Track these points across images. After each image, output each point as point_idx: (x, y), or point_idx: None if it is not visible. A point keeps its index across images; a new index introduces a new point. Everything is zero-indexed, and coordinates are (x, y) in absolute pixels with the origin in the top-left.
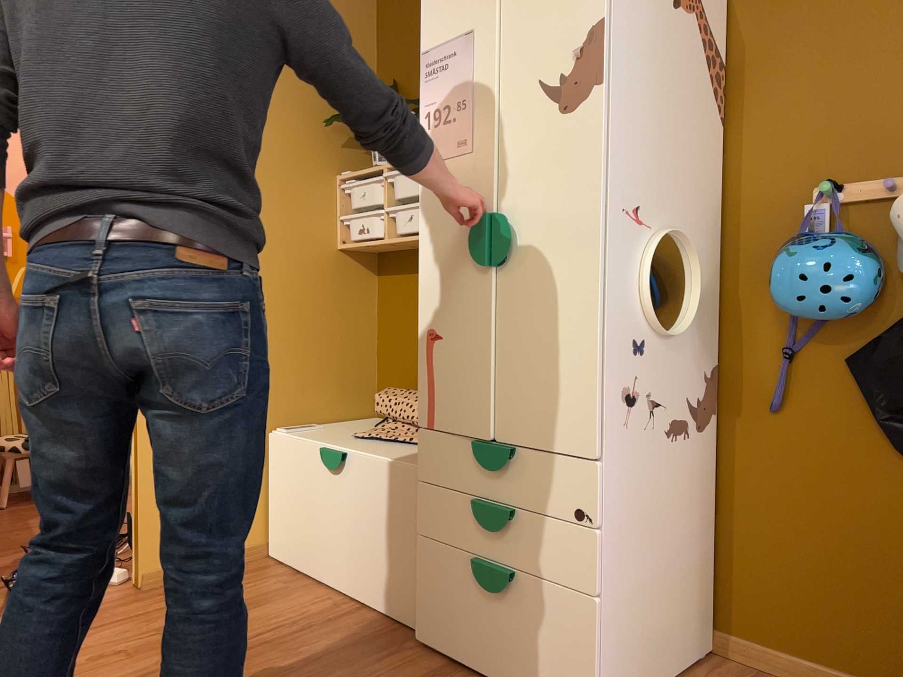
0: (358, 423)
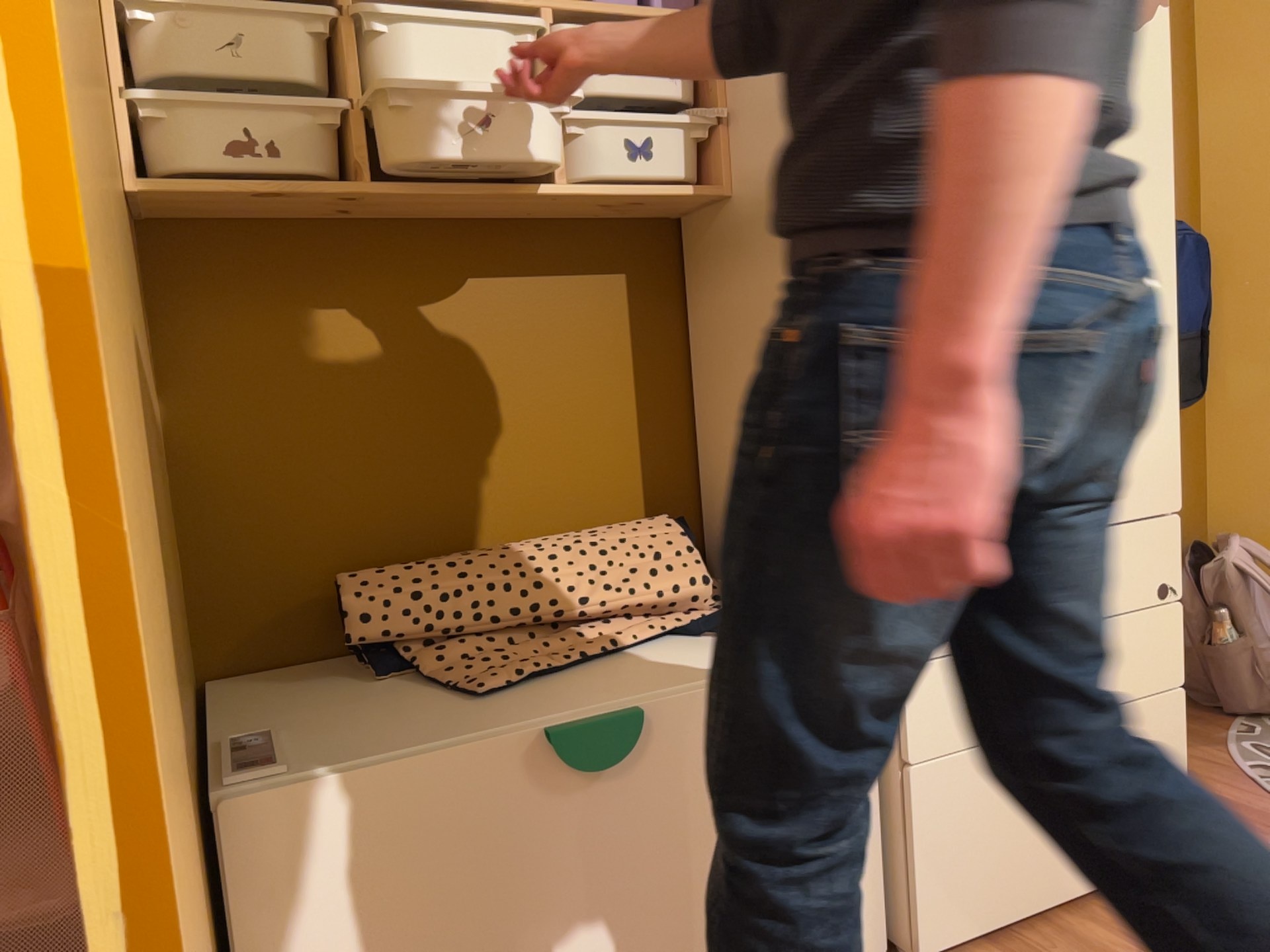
0: (265, 697)
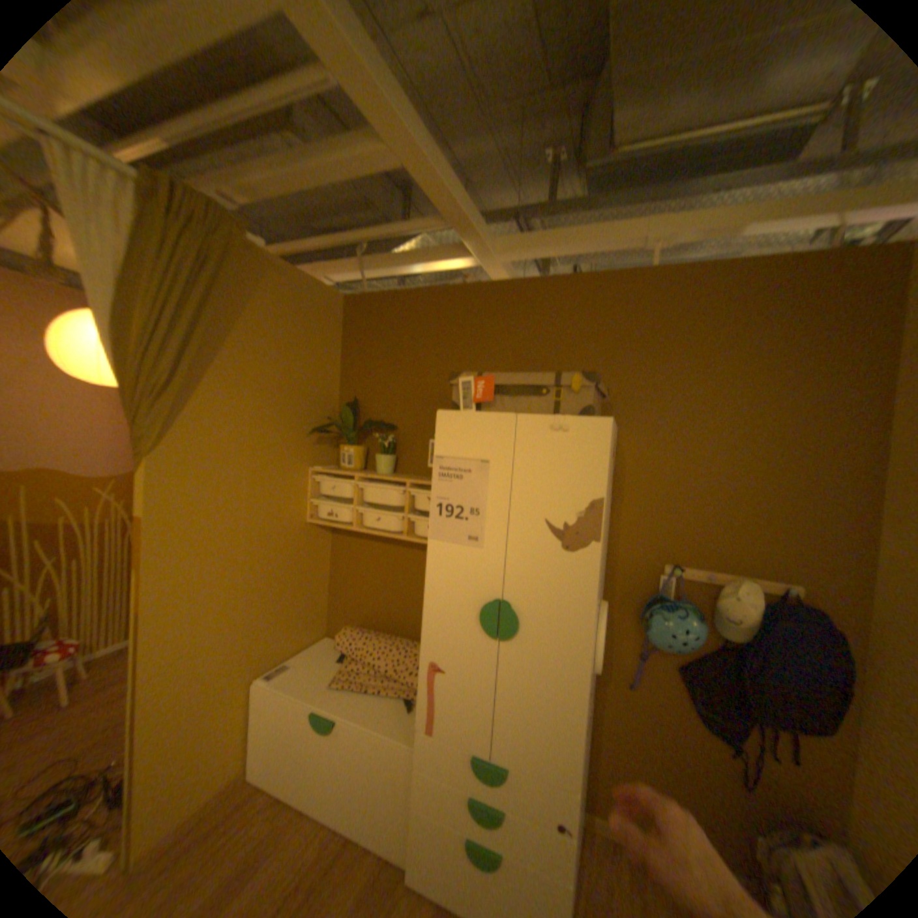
0: (318, 653)
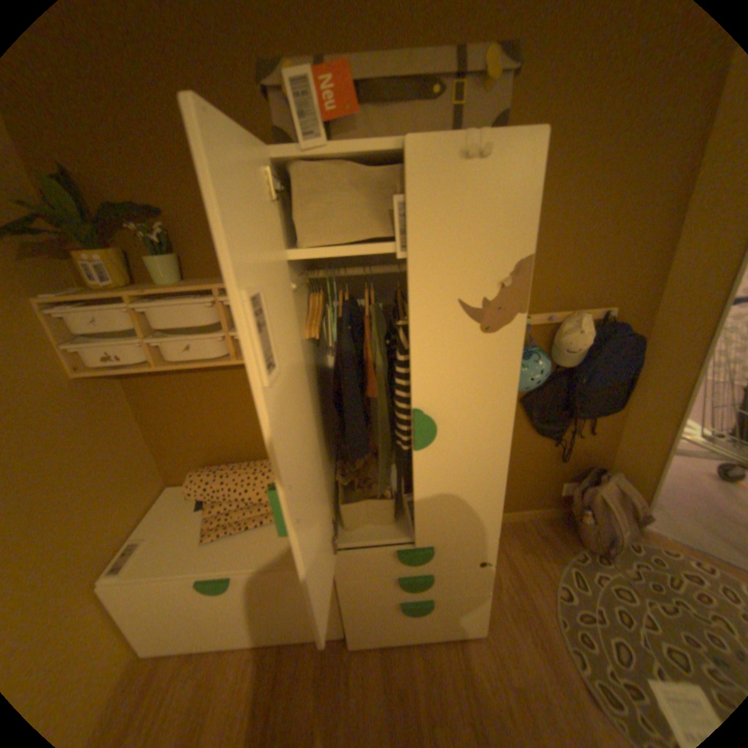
0: (165, 509)
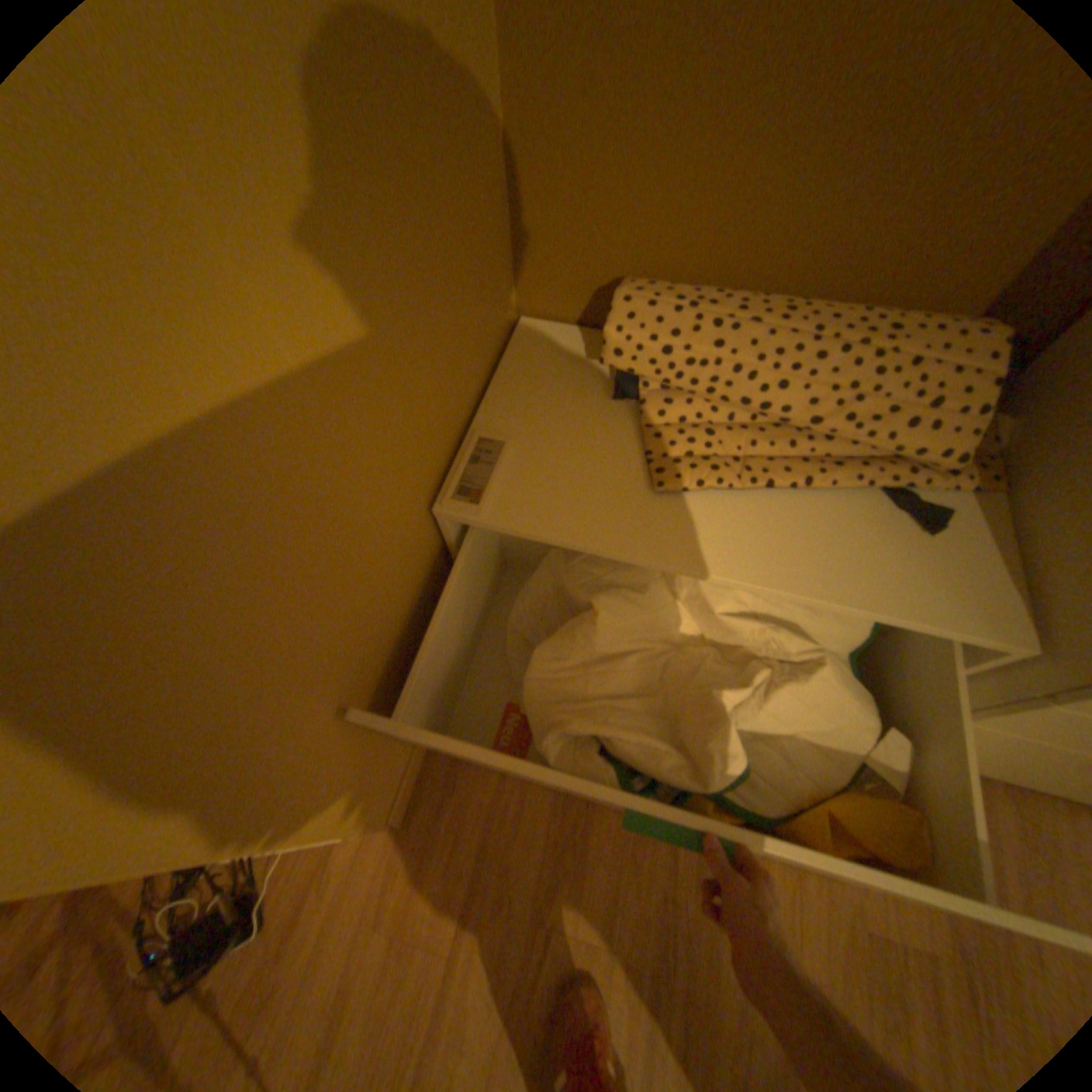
0: (535, 370)
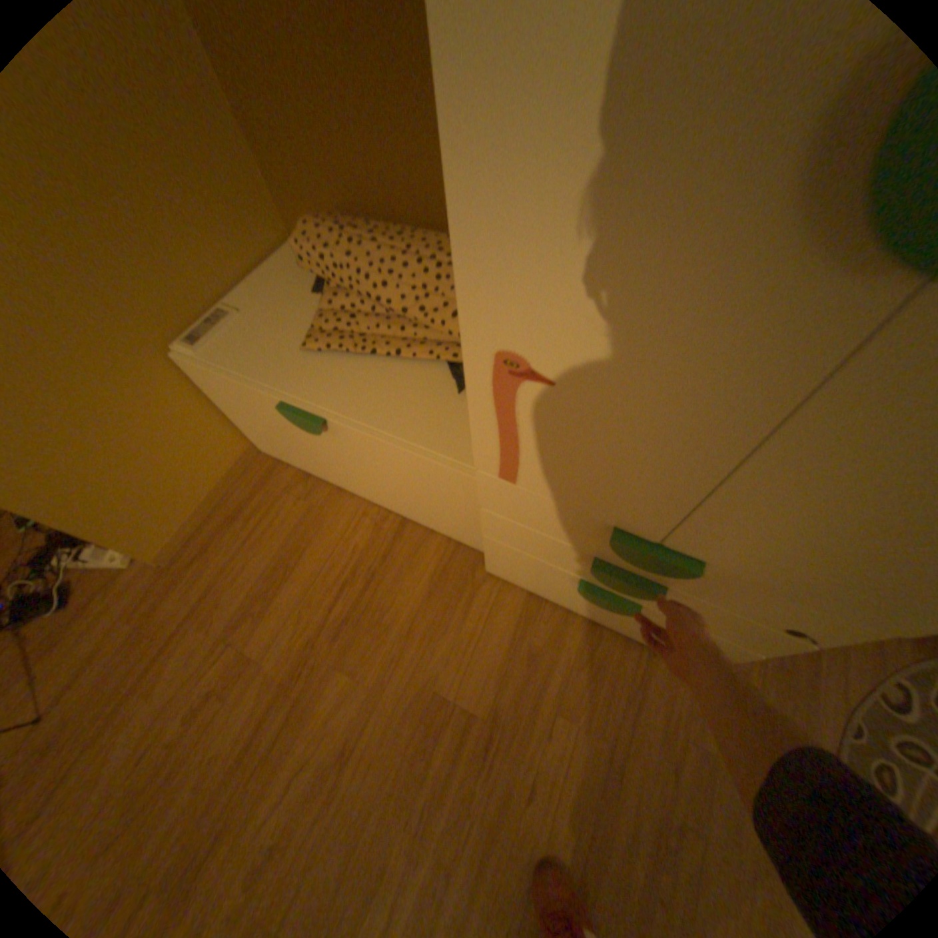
0: (278, 274)
